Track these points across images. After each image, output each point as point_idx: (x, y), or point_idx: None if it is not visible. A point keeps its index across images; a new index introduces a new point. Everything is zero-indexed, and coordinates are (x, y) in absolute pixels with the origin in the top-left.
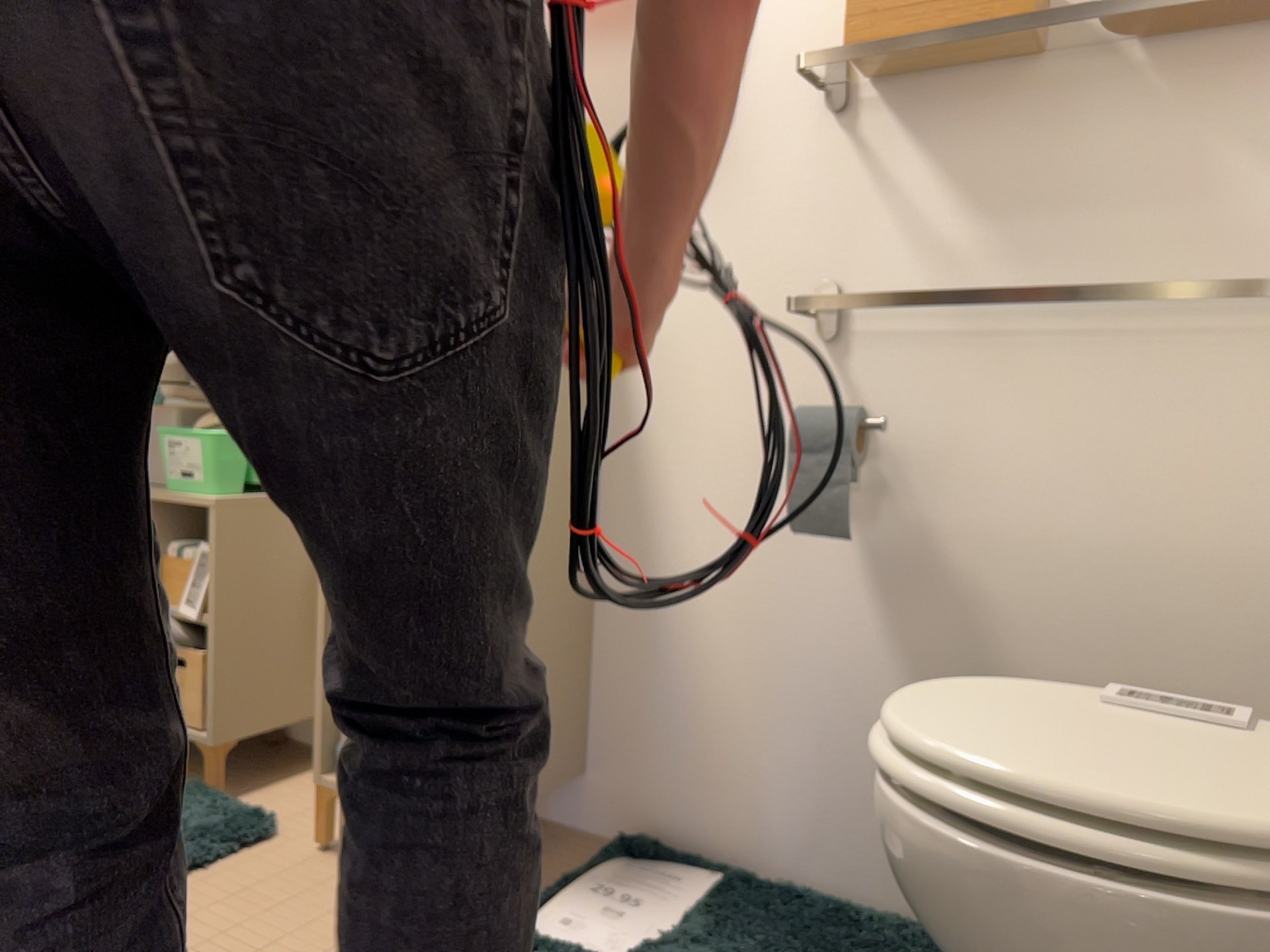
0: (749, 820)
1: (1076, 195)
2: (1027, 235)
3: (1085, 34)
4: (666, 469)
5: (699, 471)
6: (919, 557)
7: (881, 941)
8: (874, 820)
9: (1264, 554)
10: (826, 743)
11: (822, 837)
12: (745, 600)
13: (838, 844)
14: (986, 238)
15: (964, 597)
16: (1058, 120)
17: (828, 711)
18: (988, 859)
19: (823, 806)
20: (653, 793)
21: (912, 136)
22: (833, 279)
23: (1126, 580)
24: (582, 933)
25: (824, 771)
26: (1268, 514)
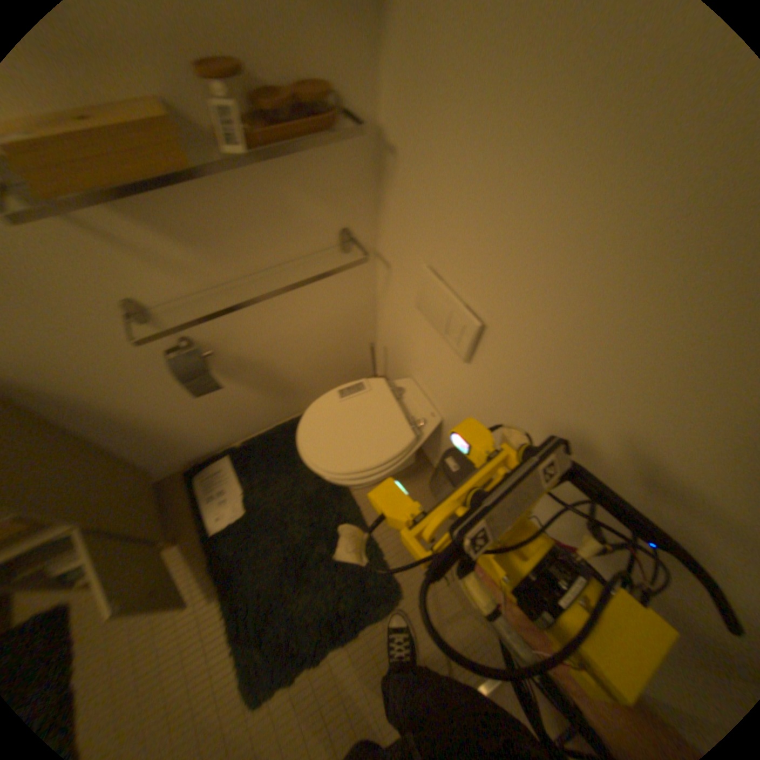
0: (219, 442)
1: (236, 224)
2: (221, 248)
3: (199, 128)
4: (89, 402)
5: (111, 394)
6: (237, 365)
7: (285, 444)
8: (258, 418)
9: (337, 314)
10: (233, 416)
11: (244, 430)
12: (175, 410)
13: (250, 427)
14: (200, 254)
15: (258, 365)
16: (209, 185)
17: (229, 411)
18: (364, 484)
19: (241, 425)
20: (179, 461)
21: (115, 209)
22: (122, 298)
23: (304, 337)
24: (225, 522)
25: (237, 420)
26: (336, 305)
